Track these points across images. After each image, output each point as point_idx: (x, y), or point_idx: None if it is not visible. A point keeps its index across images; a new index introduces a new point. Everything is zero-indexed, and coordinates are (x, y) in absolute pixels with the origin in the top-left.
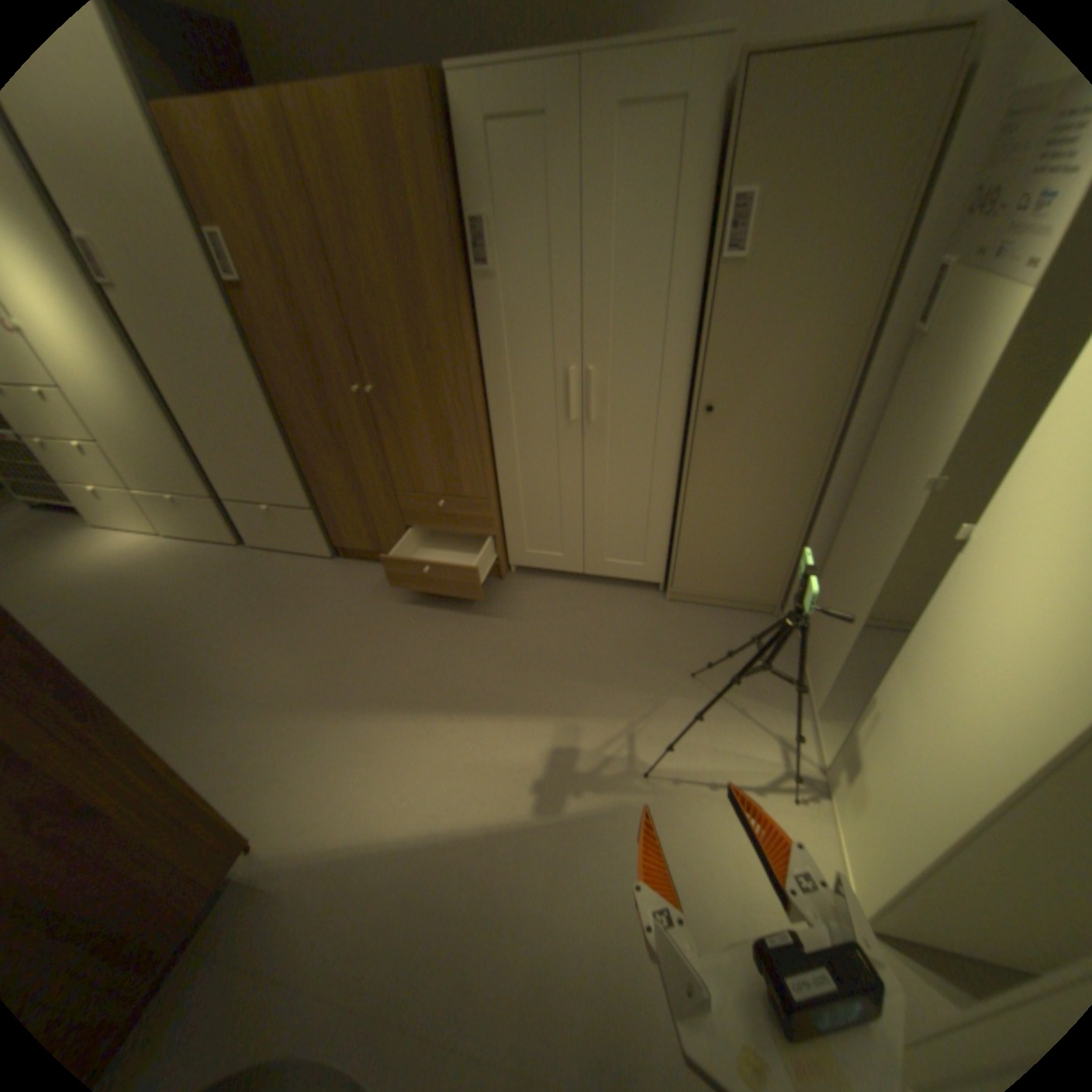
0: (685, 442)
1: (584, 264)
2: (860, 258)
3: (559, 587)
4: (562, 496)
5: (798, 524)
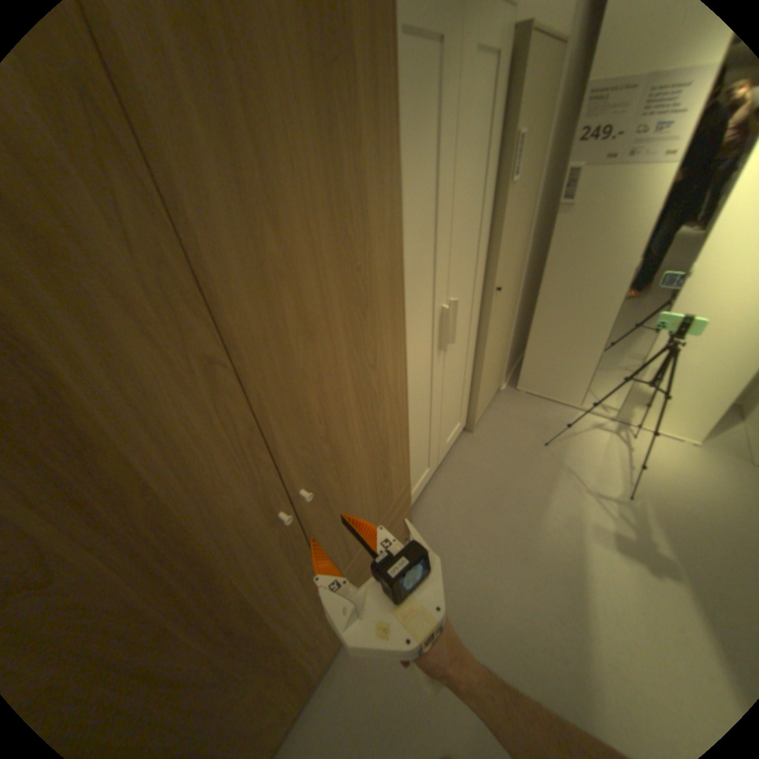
0: (481, 321)
1: (455, 205)
2: (537, 172)
3: (435, 494)
4: (431, 422)
5: (509, 334)
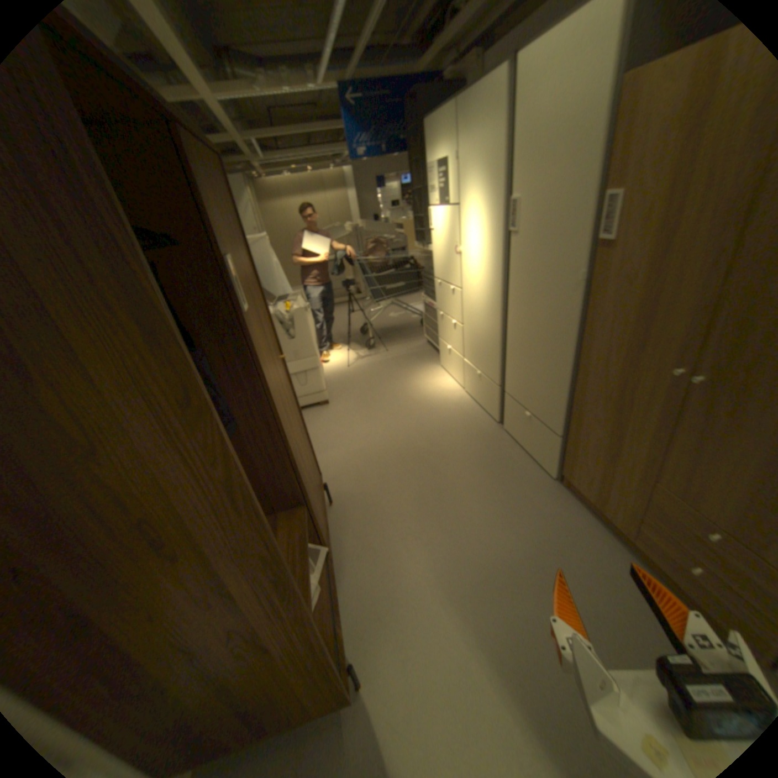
0: None
1: None
2: None
3: None
4: None
5: None
